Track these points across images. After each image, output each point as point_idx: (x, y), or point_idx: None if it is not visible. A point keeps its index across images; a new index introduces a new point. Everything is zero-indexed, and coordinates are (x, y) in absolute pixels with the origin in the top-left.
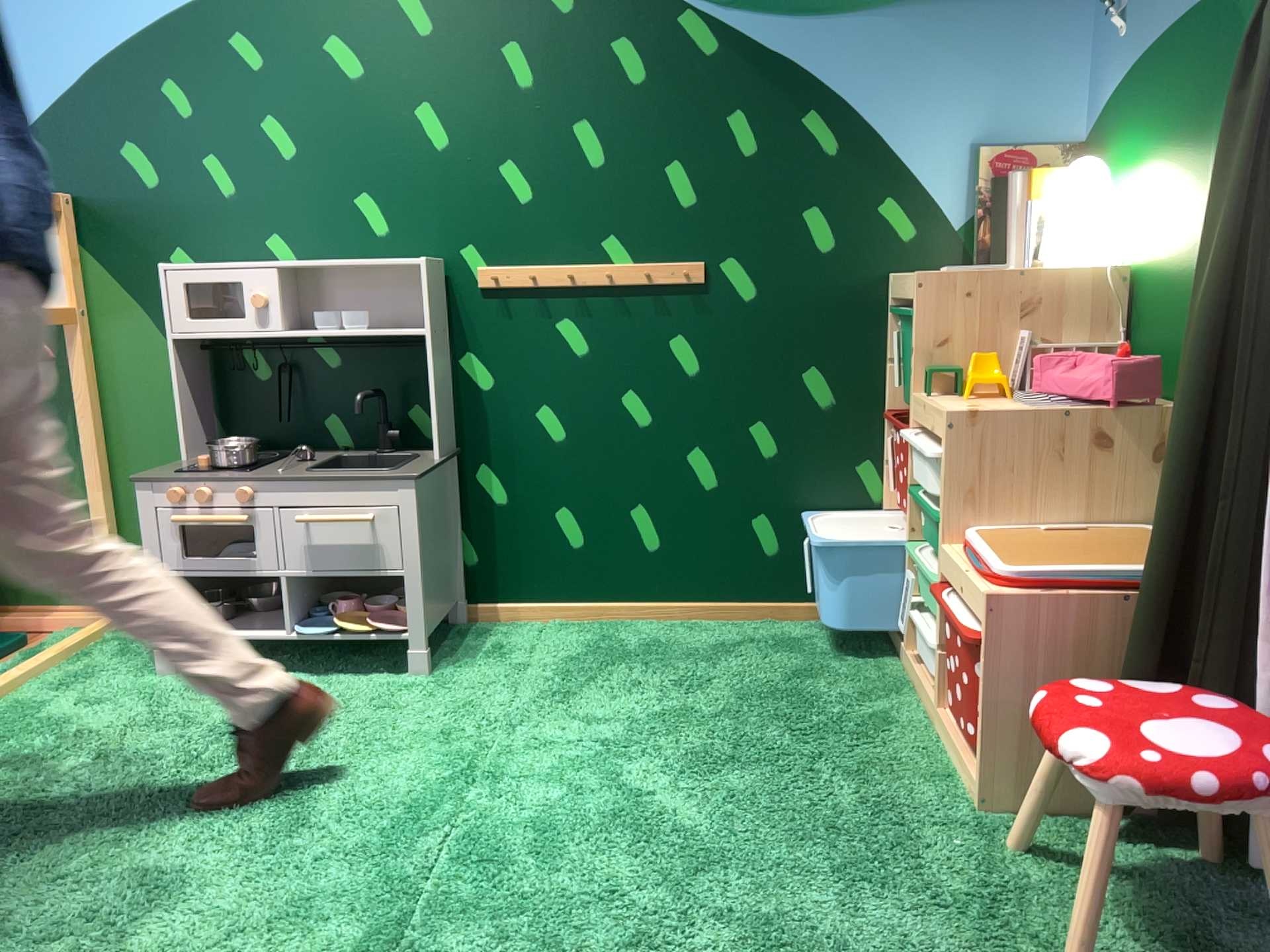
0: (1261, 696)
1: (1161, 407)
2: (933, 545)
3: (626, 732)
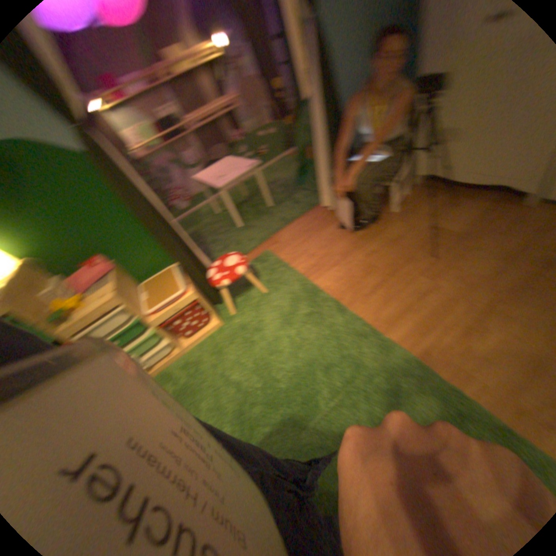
0: (209, 261)
1: (114, 260)
2: (138, 331)
3: (221, 429)
